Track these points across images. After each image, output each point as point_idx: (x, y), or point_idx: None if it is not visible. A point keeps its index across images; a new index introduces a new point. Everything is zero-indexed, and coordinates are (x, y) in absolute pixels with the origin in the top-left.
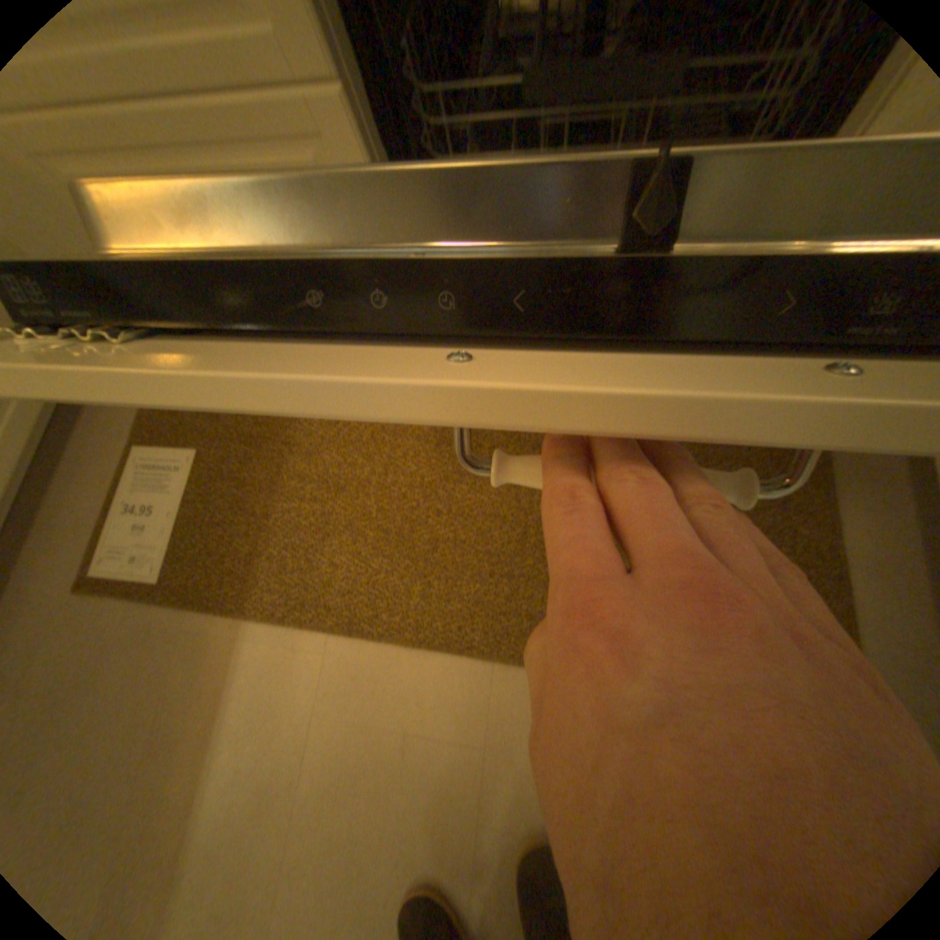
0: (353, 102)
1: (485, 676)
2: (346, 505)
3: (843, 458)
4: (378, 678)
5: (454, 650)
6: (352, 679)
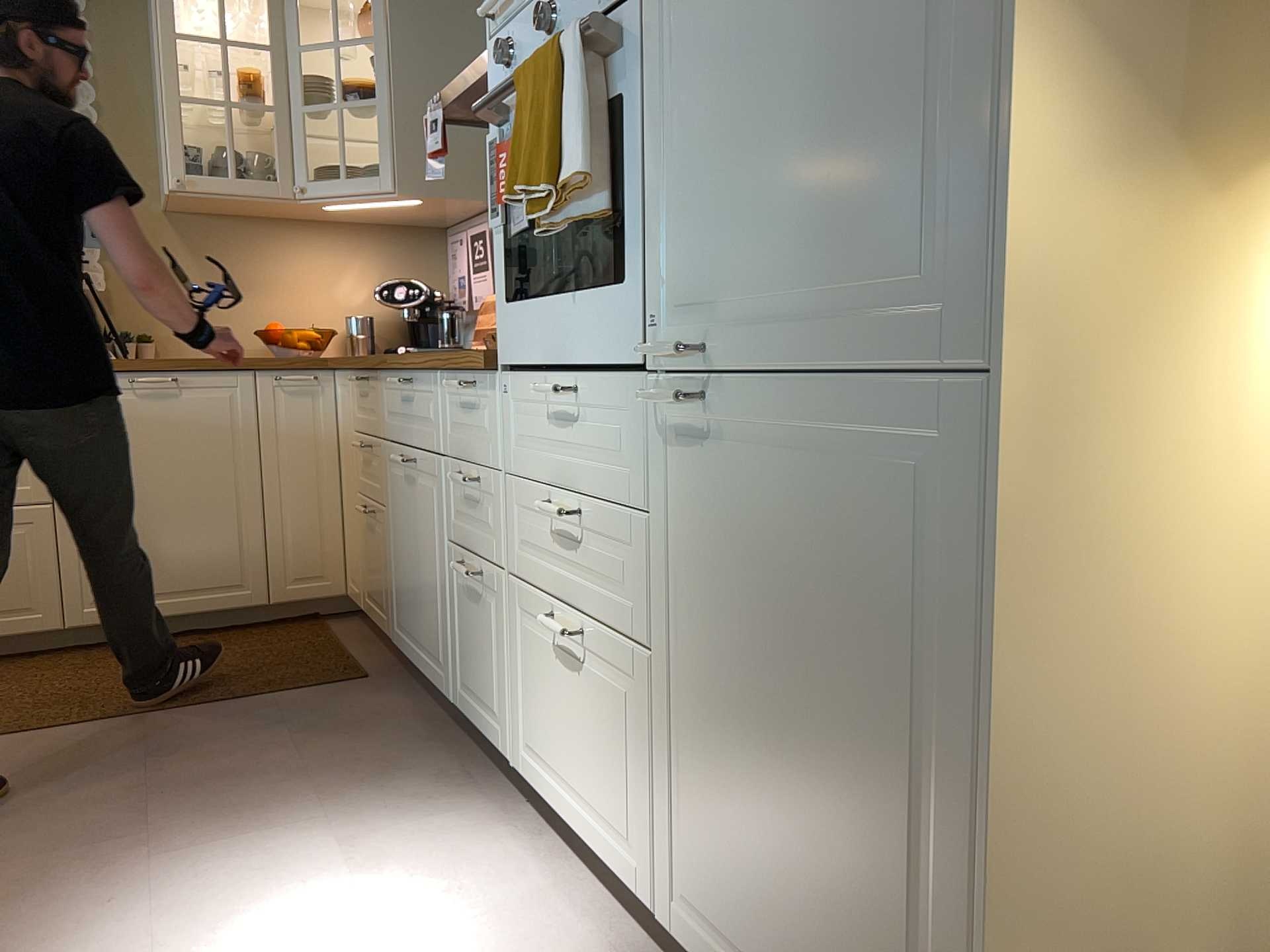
0: (56, 510)
1: (139, 721)
2: (2, 707)
3: (347, 640)
4: (49, 740)
5: (113, 719)
6: (25, 745)
